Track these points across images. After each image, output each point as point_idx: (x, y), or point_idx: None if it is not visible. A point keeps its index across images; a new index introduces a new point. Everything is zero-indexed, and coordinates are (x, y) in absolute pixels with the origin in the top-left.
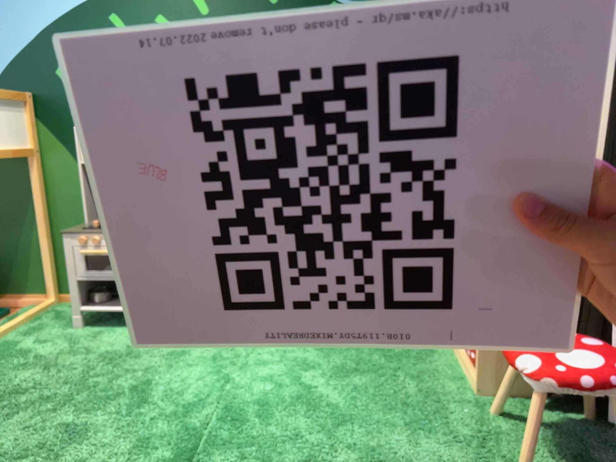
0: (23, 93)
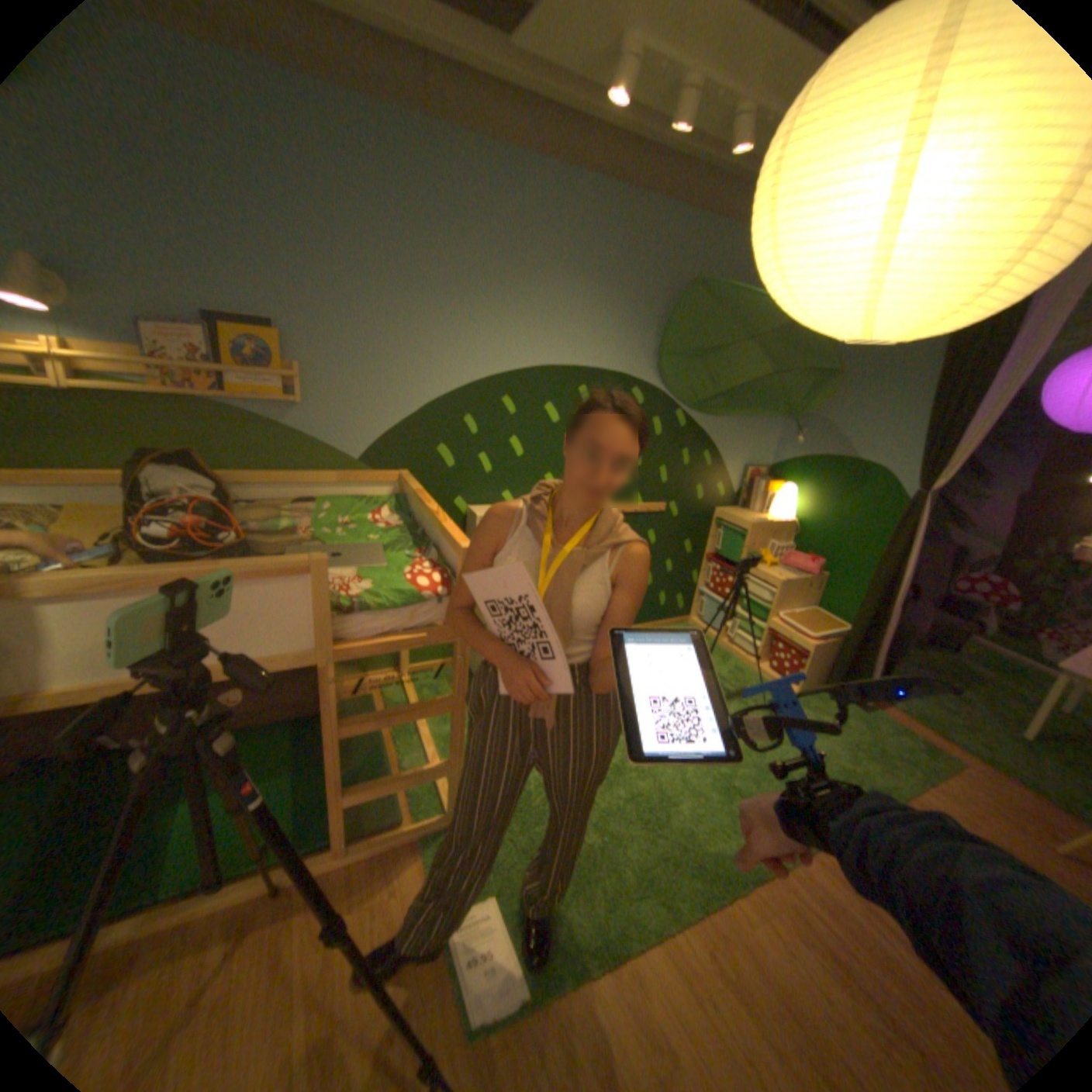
0: (407, 475)
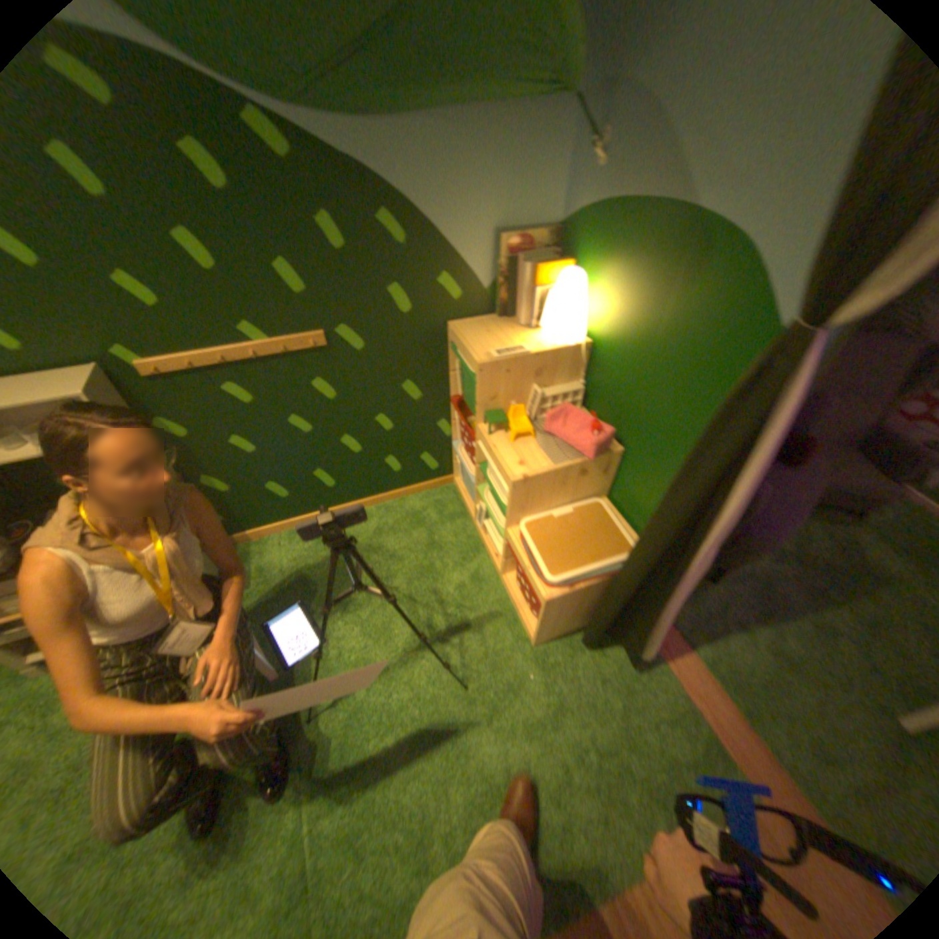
0: None
